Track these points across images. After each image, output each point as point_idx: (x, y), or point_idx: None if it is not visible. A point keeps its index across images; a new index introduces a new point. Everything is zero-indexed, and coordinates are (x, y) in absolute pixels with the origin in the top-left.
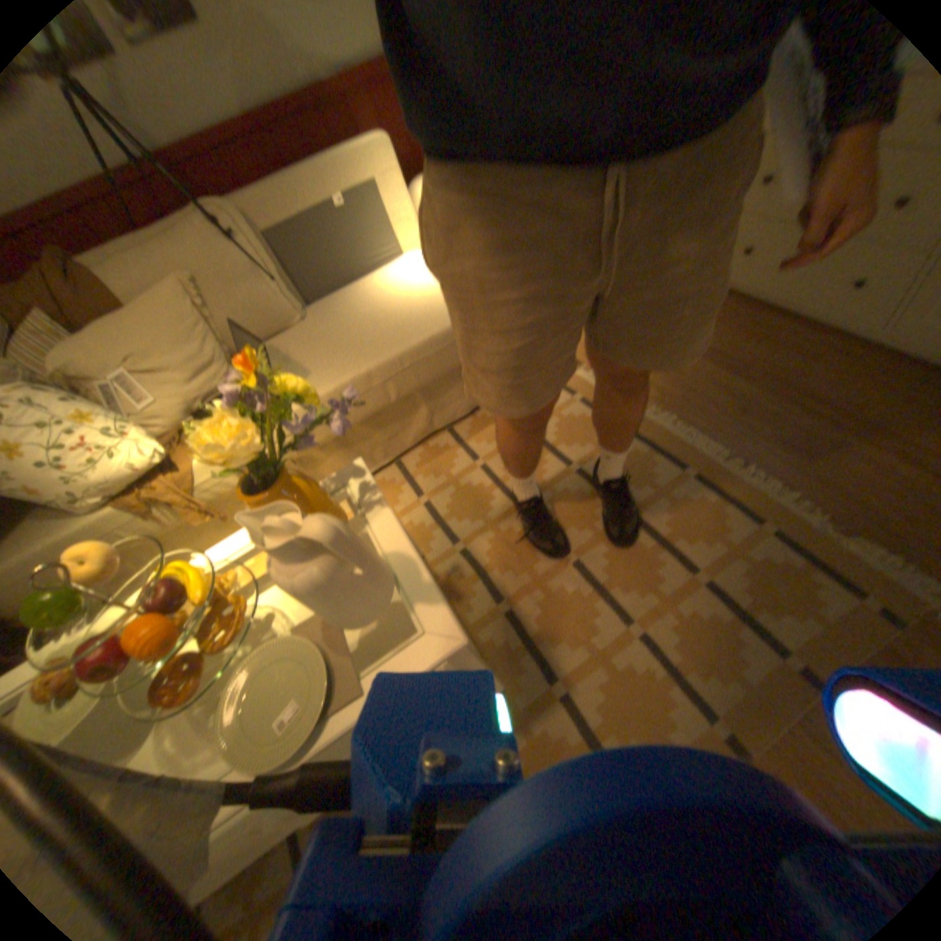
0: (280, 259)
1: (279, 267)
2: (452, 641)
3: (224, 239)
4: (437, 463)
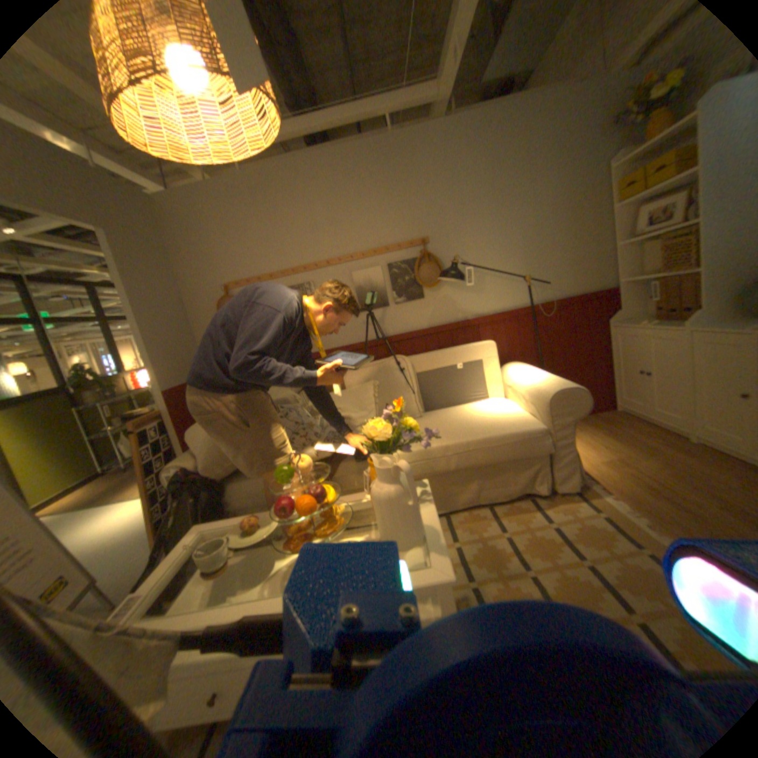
0: (420, 385)
1: (418, 388)
2: (446, 576)
3: (399, 371)
4: (475, 526)
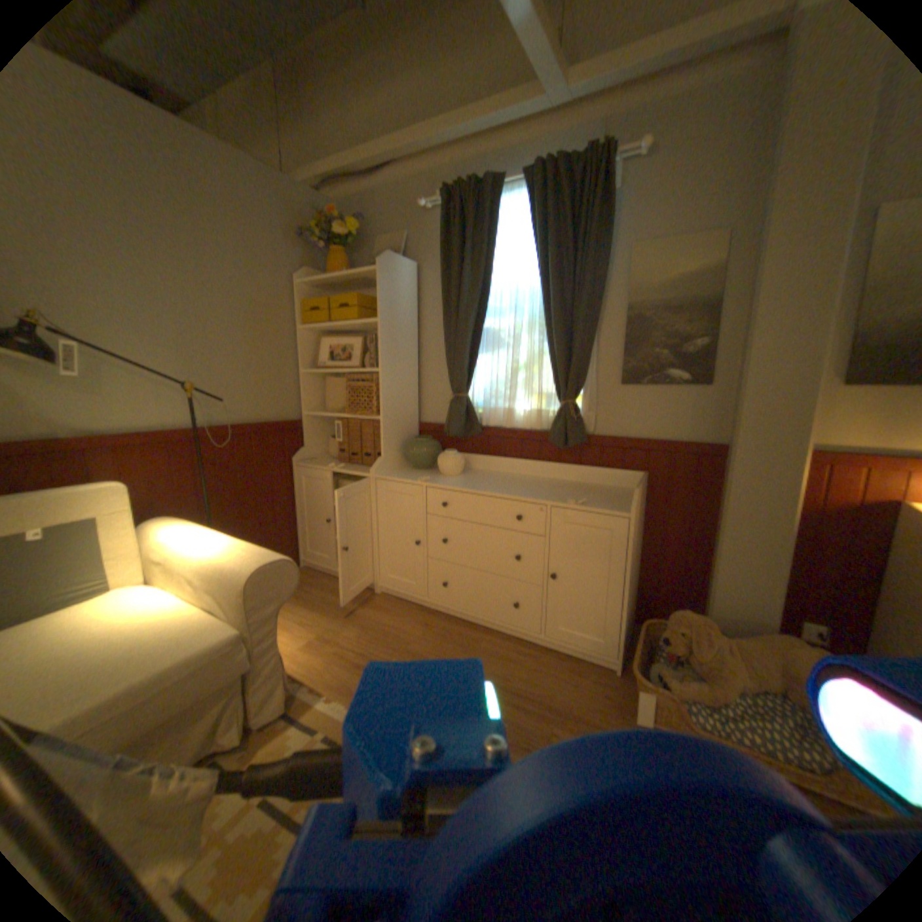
0: None
1: None
2: None
3: None
4: None
